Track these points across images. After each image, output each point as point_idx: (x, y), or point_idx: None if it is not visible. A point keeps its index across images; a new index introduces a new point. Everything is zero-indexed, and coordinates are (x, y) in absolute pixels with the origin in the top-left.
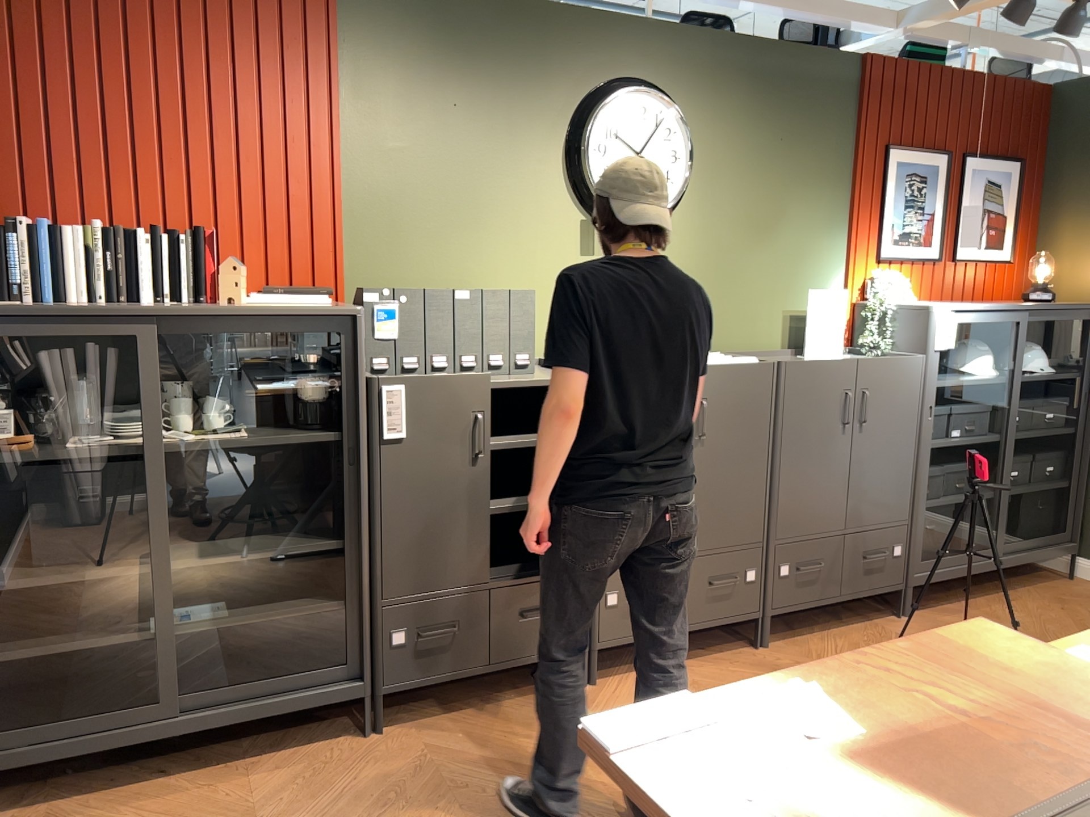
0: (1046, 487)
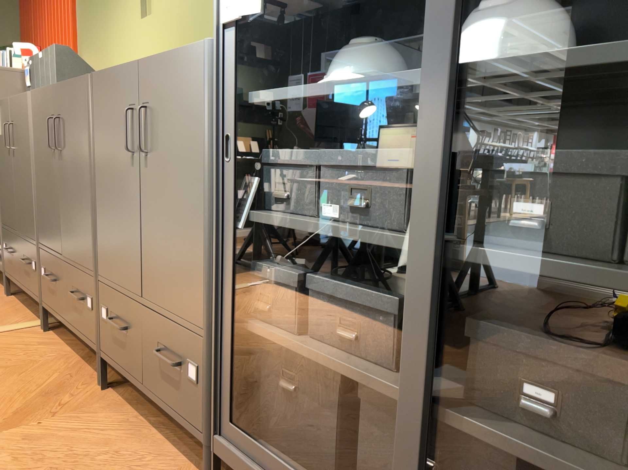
0: None
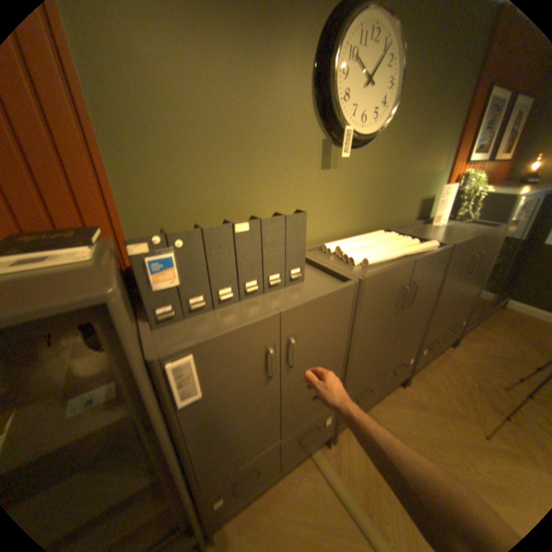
0: (509, 273)
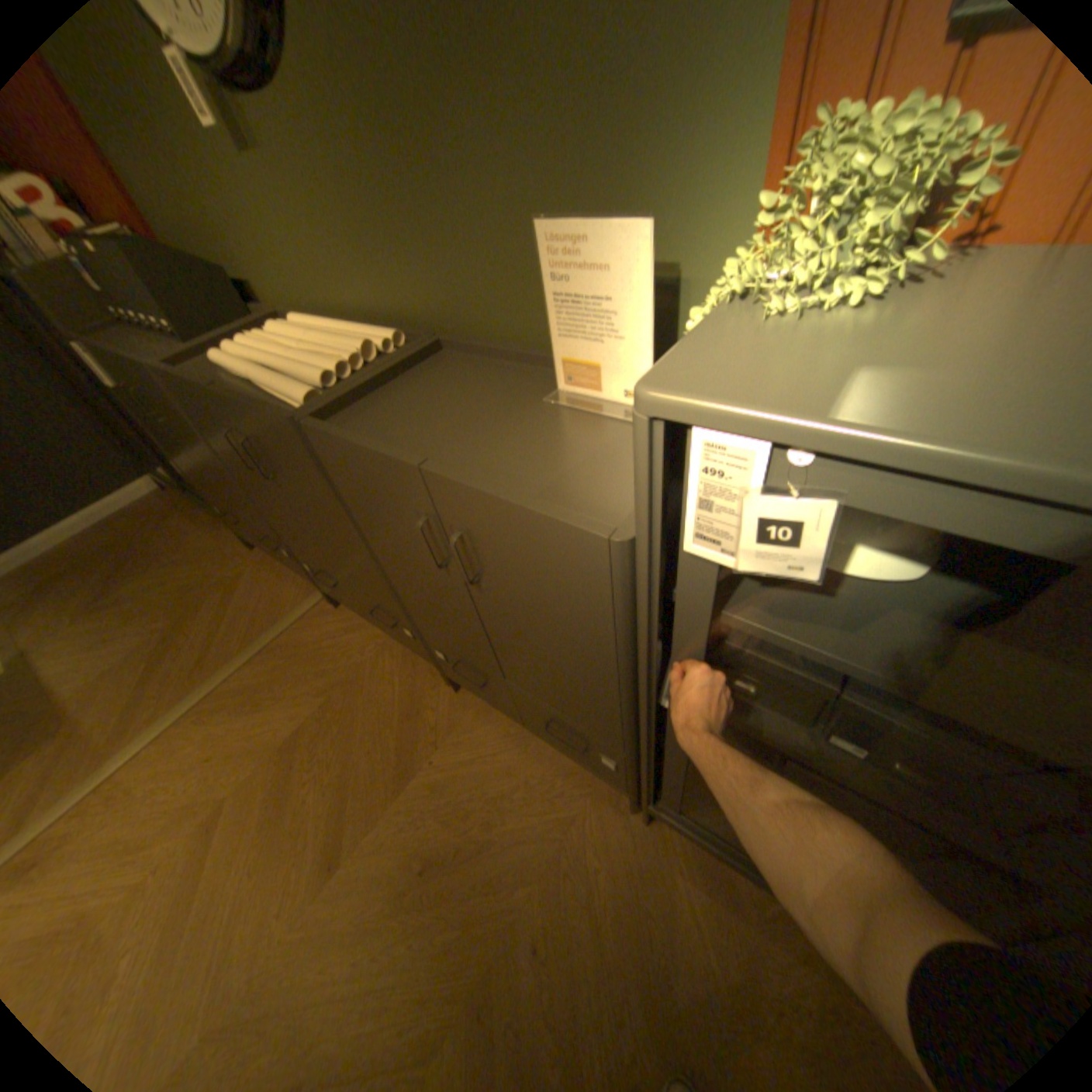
0: None
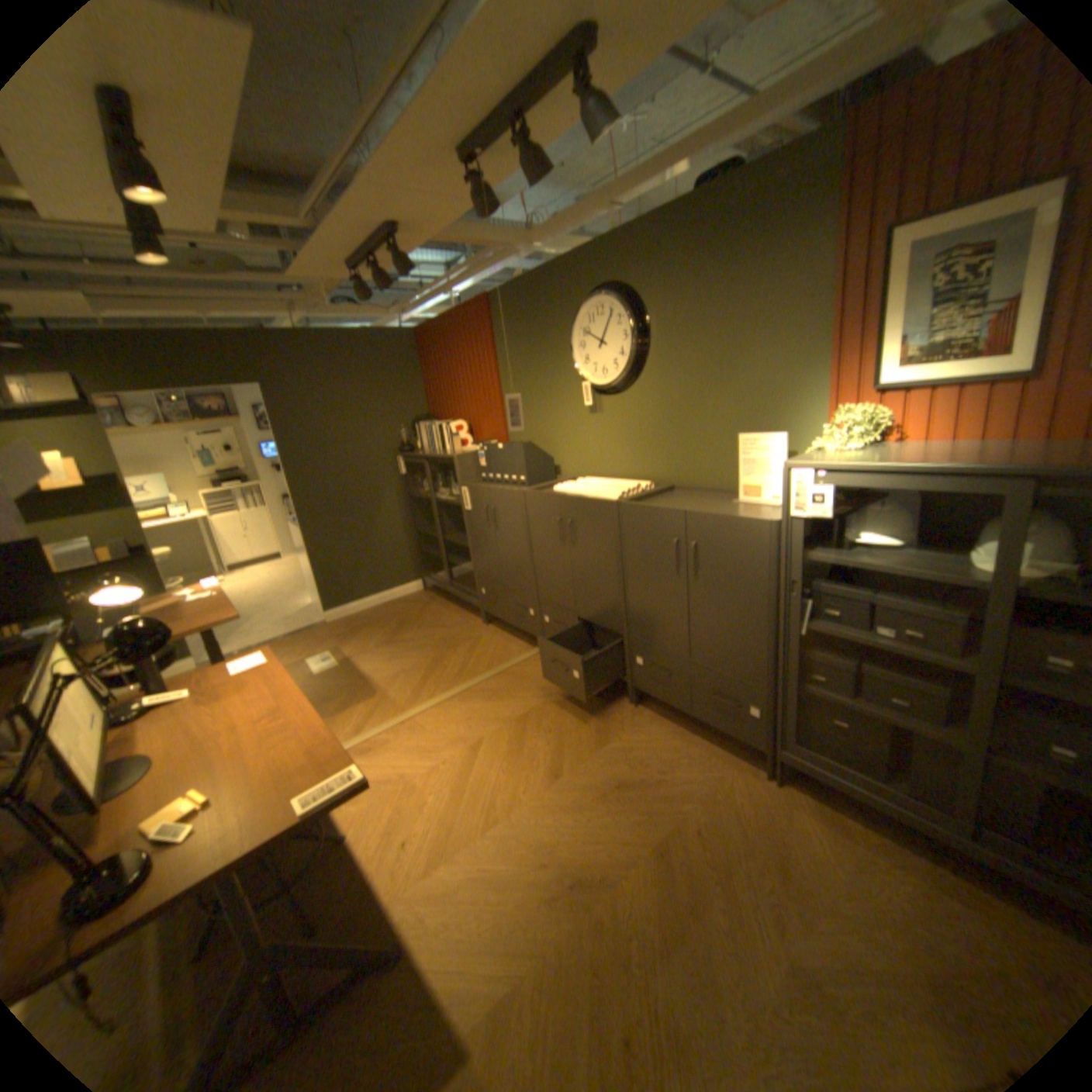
0: None
